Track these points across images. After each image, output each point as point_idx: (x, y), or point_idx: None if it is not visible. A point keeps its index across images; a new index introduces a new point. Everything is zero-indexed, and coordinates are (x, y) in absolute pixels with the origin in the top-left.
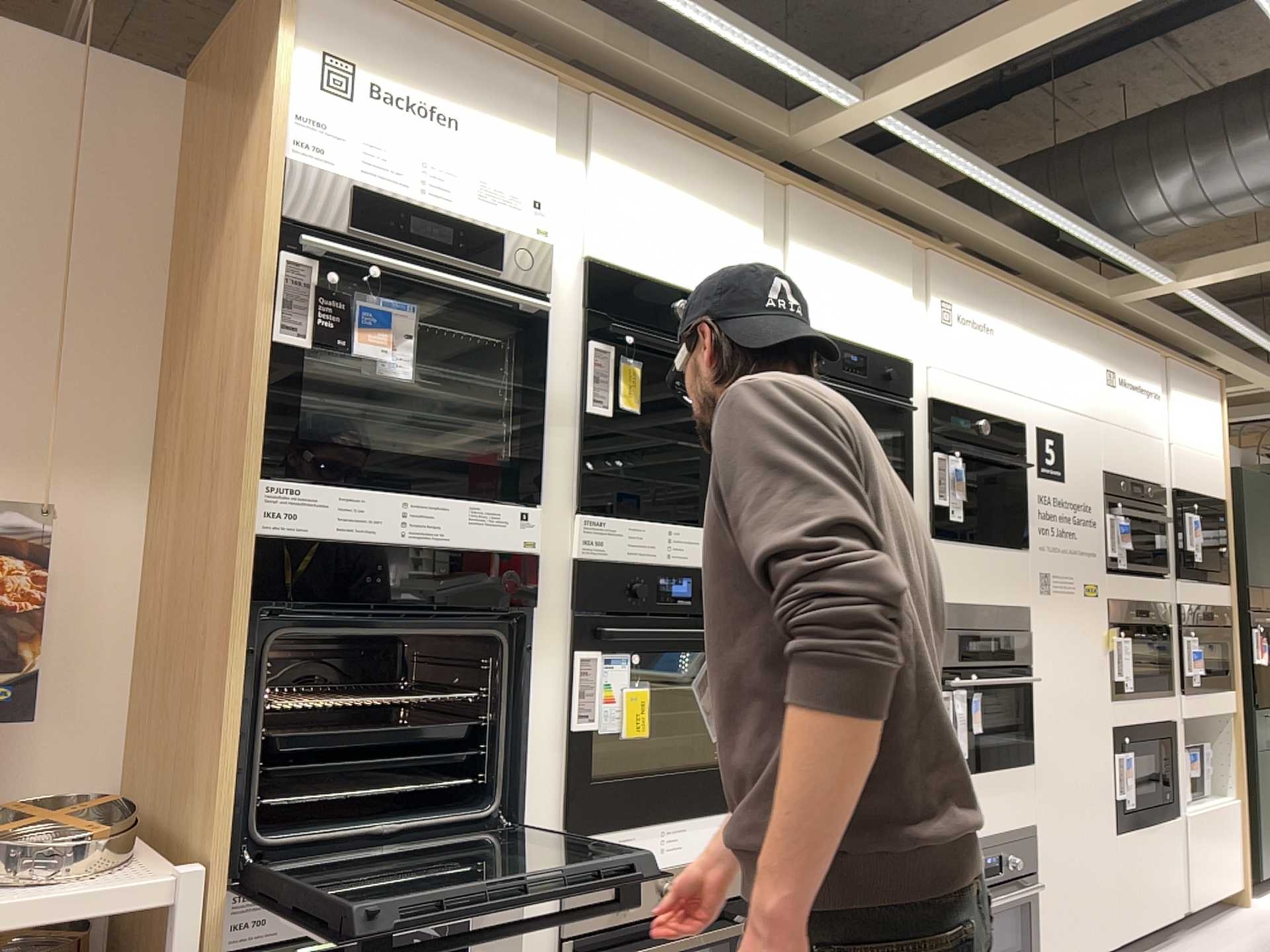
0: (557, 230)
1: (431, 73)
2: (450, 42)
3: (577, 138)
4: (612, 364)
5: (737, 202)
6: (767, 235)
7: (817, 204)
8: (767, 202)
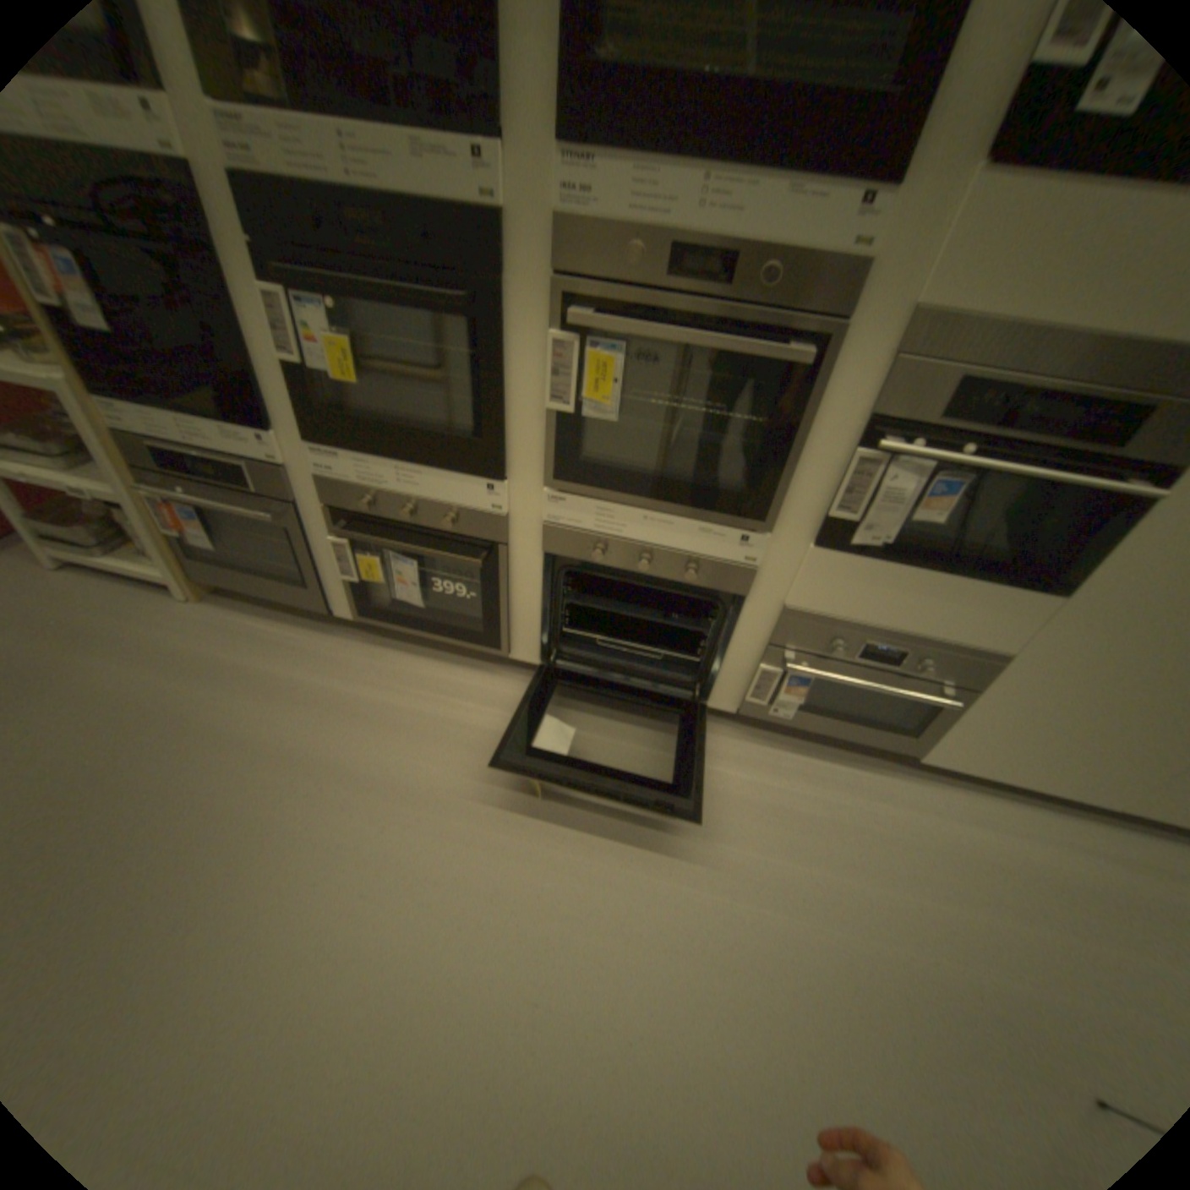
0: None
1: None
2: None
3: None
4: None
5: None
6: None
7: None
8: None
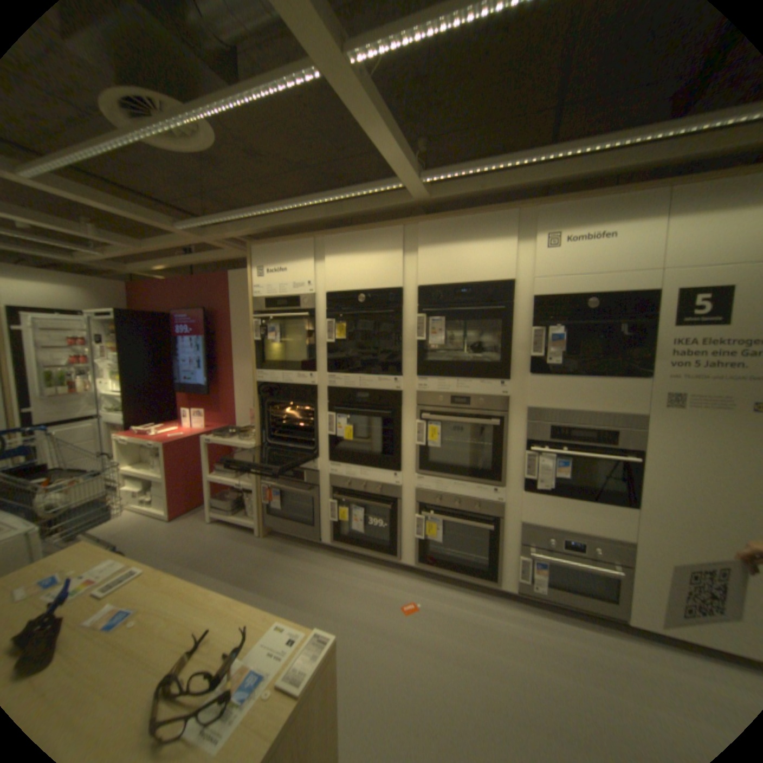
0: (315, 286)
1: (275, 256)
2: (278, 243)
3: (320, 251)
4: (332, 326)
5: (389, 241)
6: (410, 247)
7: (438, 219)
8: (410, 231)
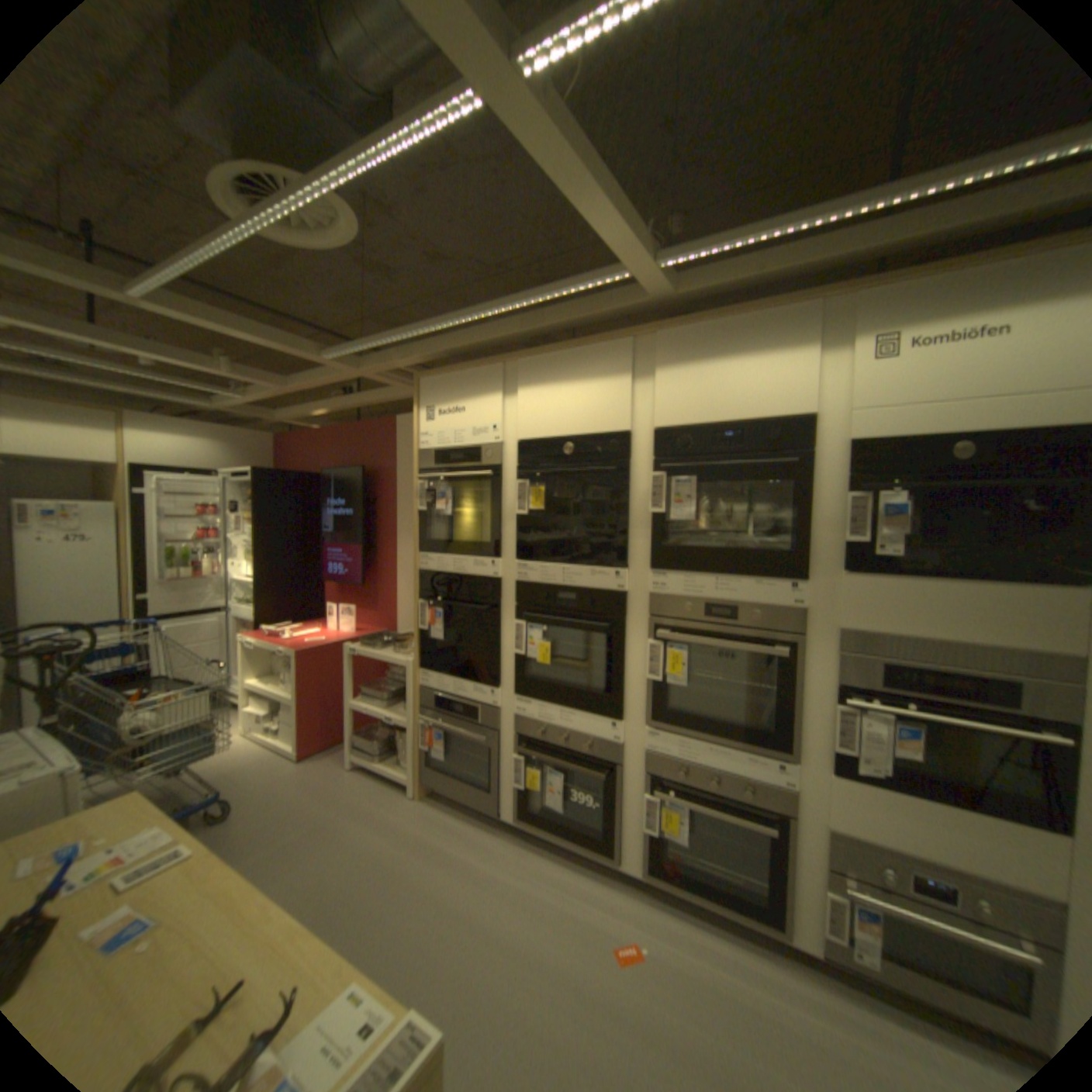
0: (502, 432)
1: (450, 391)
2: (454, 373)
3: (512, 381)
4: (526, 490)
5: (610, 362)
6: (643, 369)
7: (687, 323)
8: (644, 345)
